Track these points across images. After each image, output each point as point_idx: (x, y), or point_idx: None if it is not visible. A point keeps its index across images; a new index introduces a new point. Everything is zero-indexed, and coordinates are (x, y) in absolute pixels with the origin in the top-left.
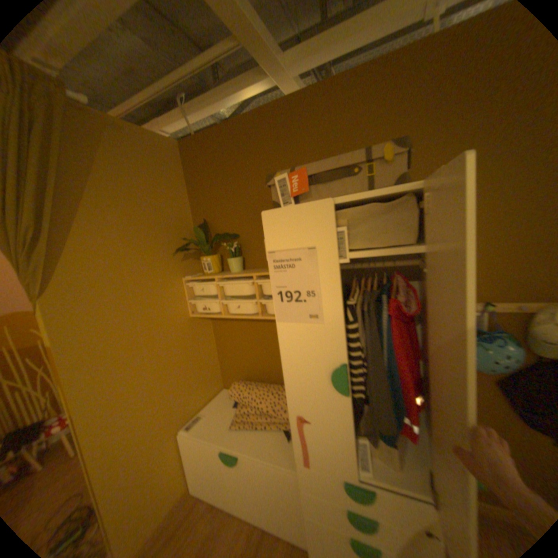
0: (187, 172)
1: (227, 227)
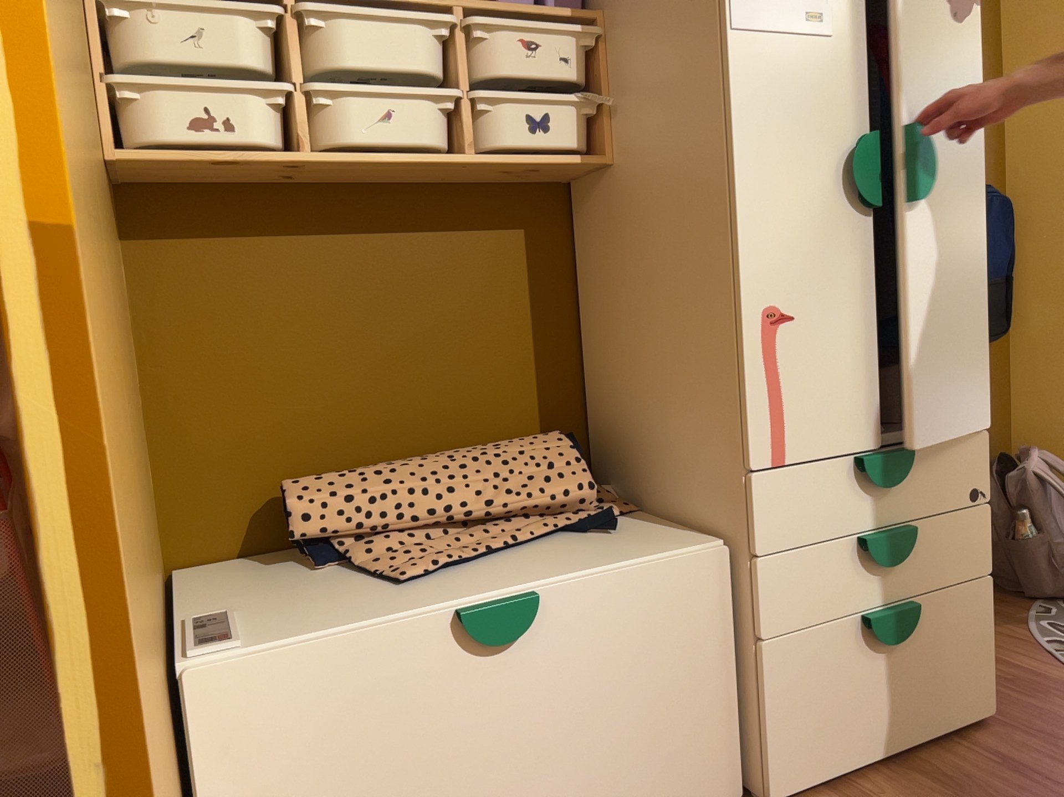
0: None
1: None
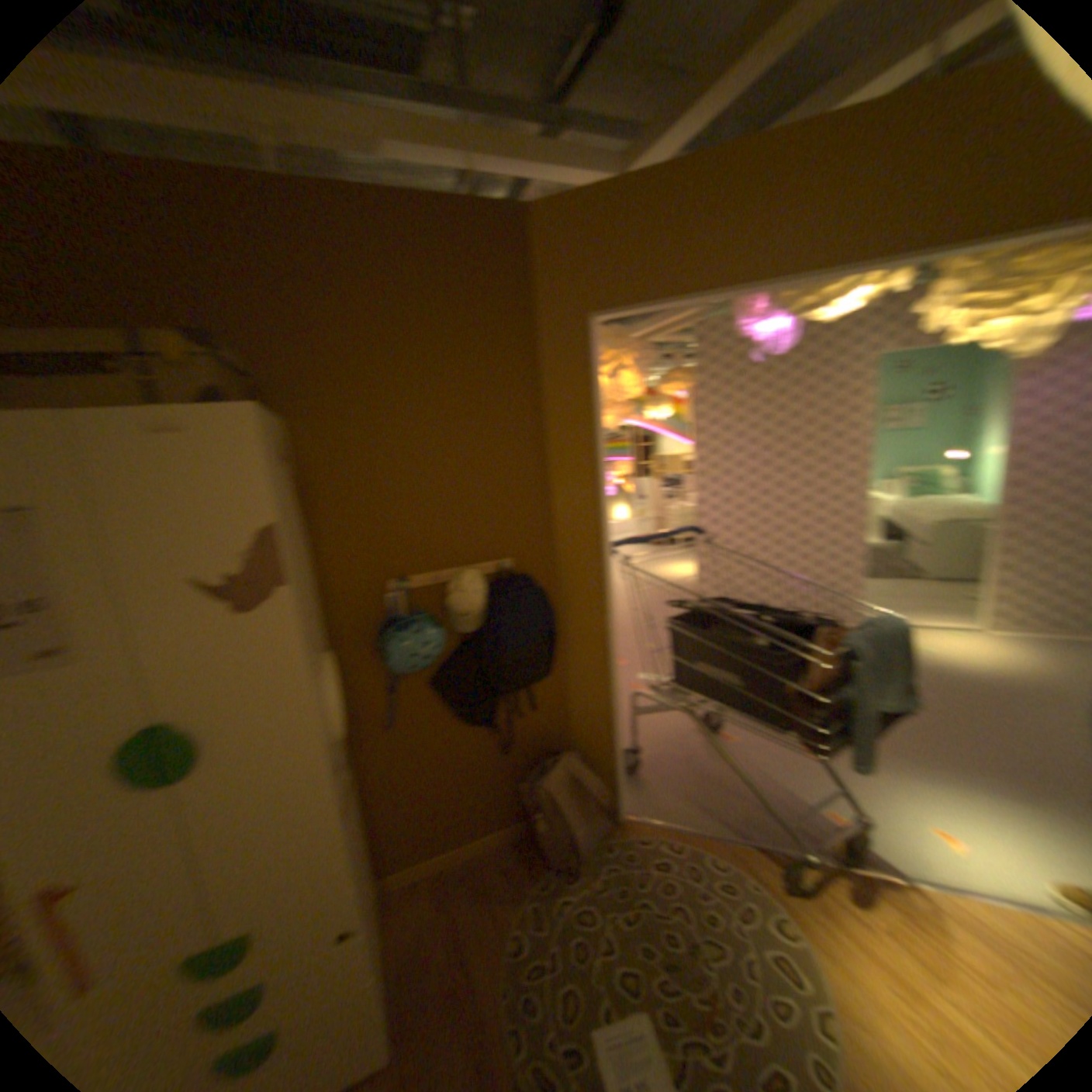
0: None
1: None
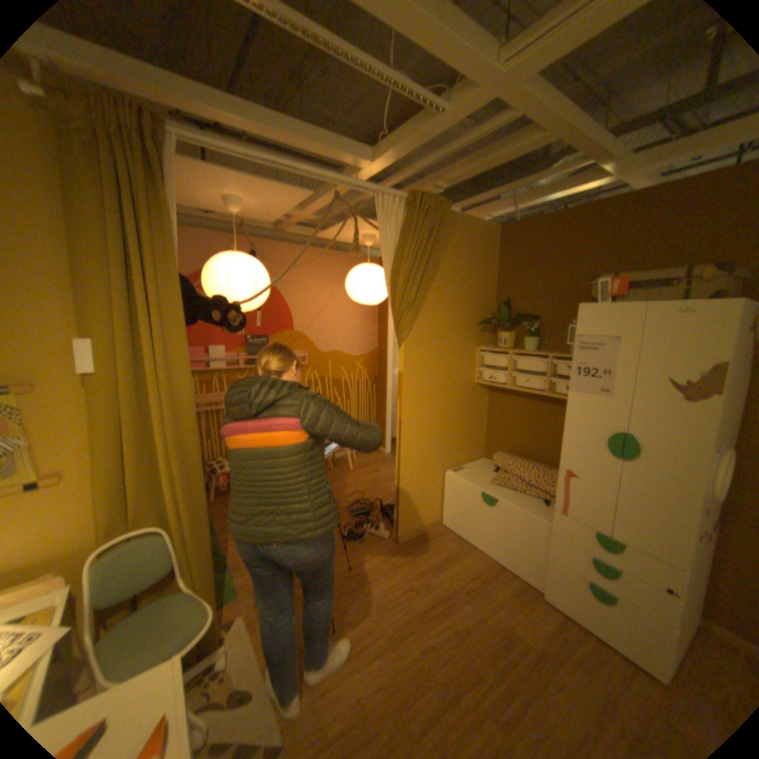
0: (502, 254)
1: (530, 308)
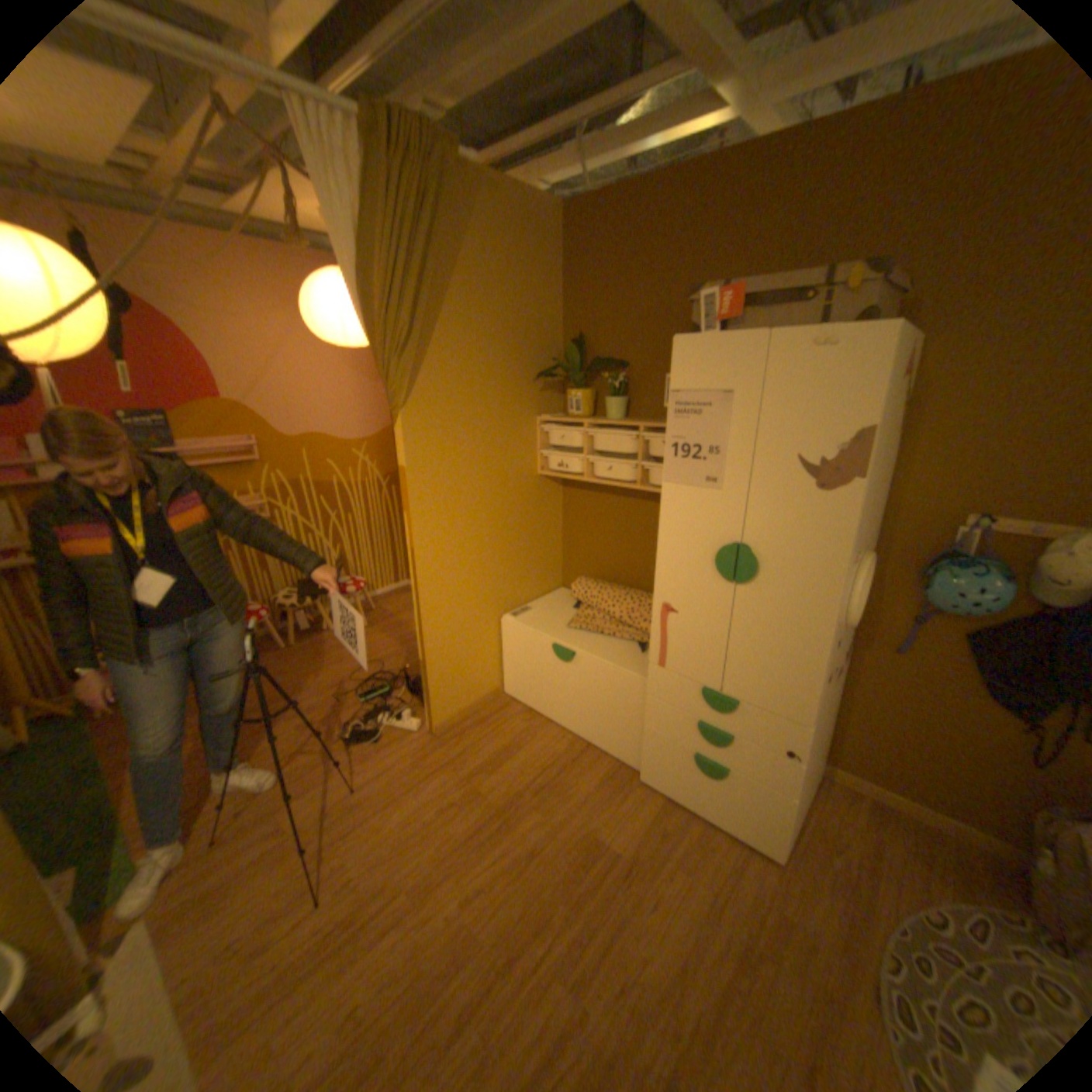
0: (567, 254)
1: (613, 349)
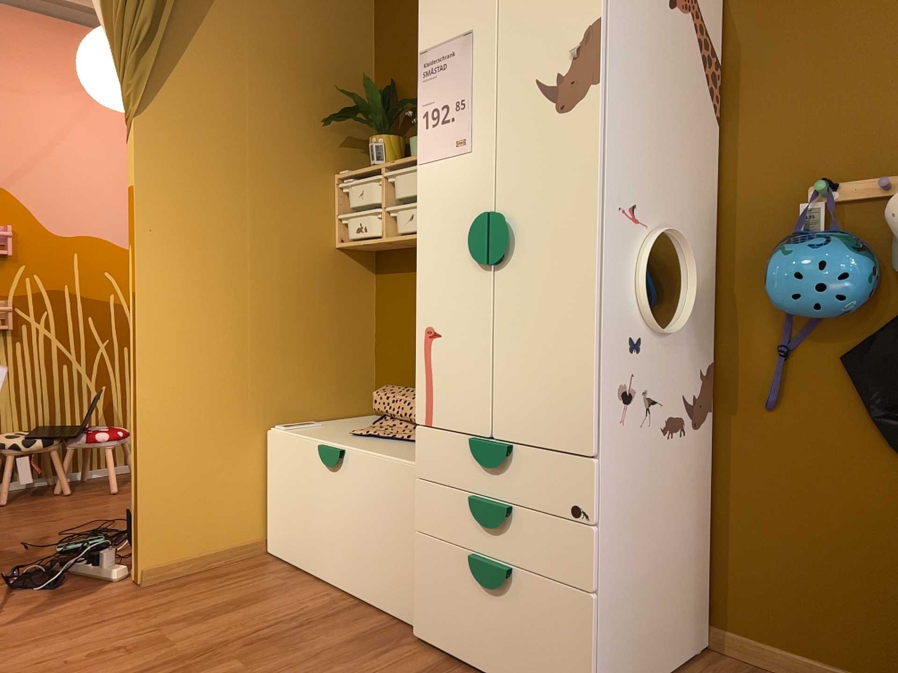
0: (380, 1)
1: None
